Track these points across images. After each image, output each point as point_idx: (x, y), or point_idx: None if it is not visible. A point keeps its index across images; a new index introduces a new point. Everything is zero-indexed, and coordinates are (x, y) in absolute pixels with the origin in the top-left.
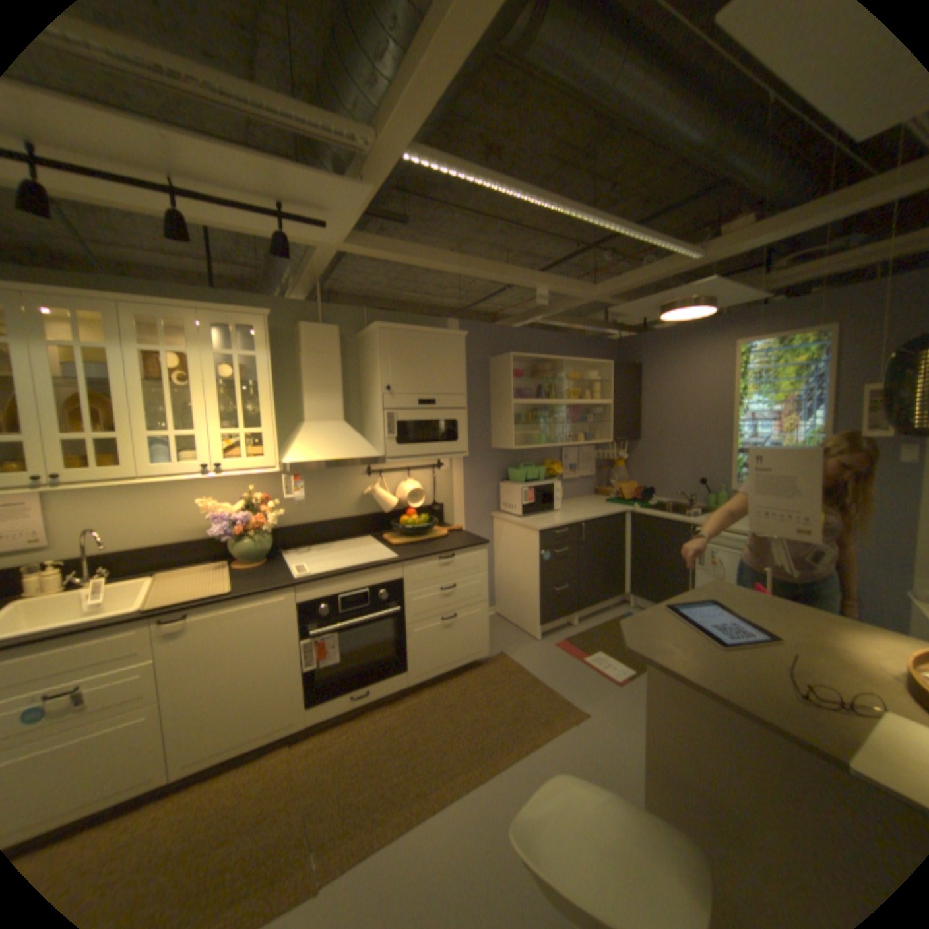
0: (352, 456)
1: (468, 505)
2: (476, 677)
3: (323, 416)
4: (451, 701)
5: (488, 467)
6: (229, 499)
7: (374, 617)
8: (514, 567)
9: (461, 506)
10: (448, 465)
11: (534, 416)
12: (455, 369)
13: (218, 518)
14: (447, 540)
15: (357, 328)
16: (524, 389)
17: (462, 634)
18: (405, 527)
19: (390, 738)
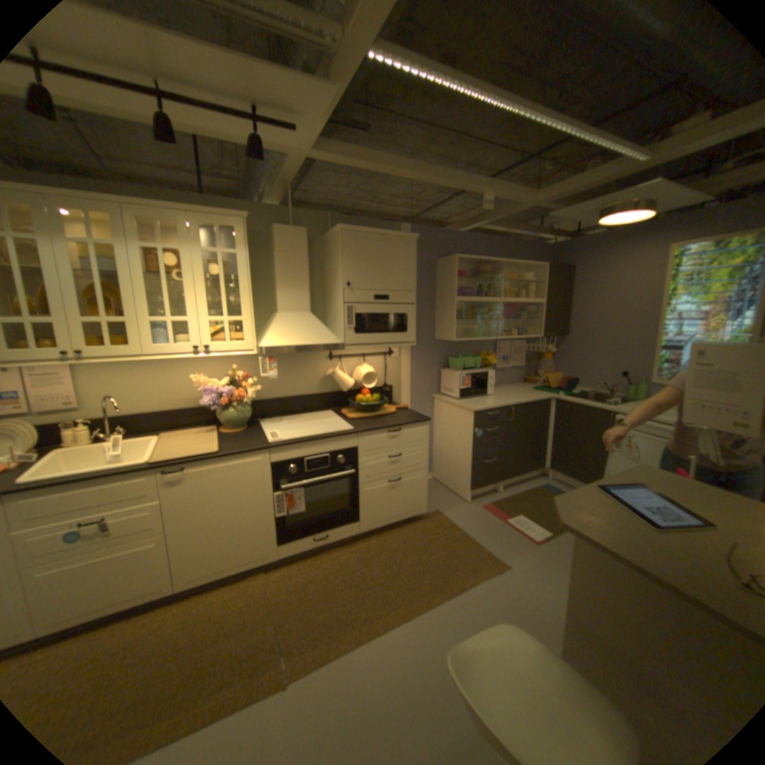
0: (317, 342)
1: (413, 388)
2: (416, 529)
3: (293, 308)
4: (395, 547)
5: (432, 356)
6: (217, 376)
7: (333, 477)
8: (451, 441)
9: (407, 388)
10: (398, 353)
11: (475, 312)
12: (407, 268)
13: (208, 391)
14: (395, 417)
15: (322, 231)
16: (466, 288)
17: (405, 494)
18: (360, 405)
19: (345, 573)
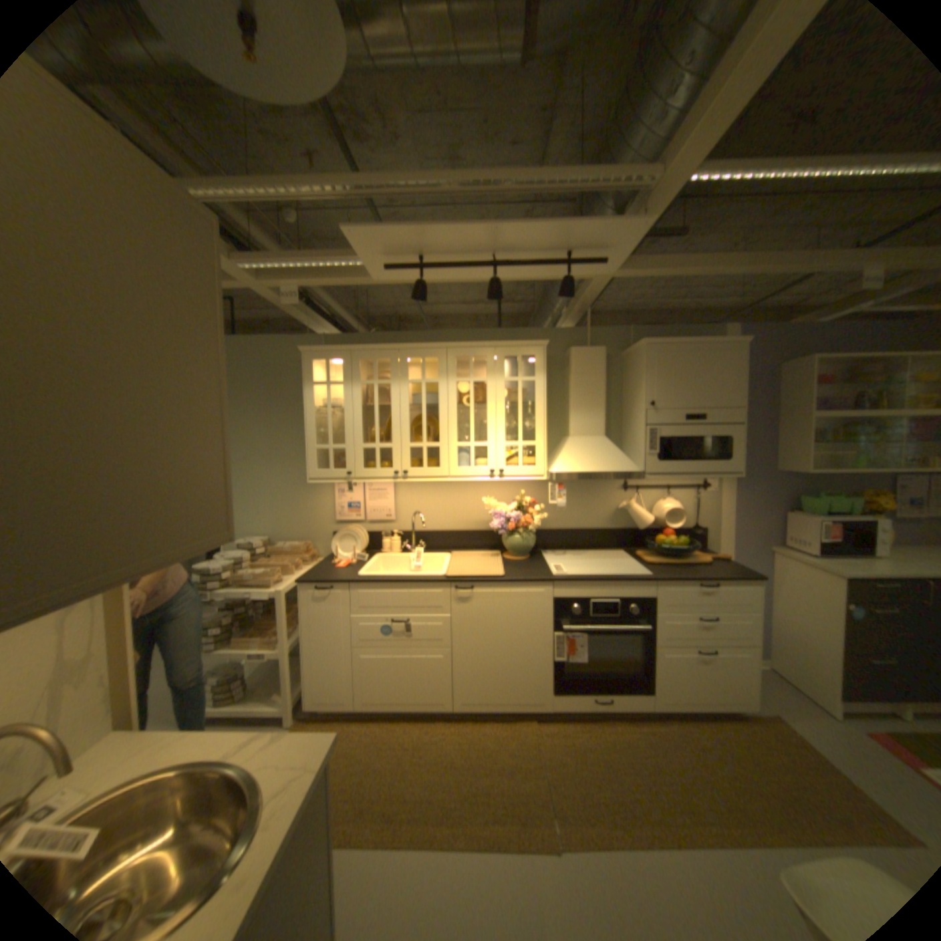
0: (611, 469)
1: (740, 534)
2: (739, 731)
3: (585, 431)
4: (706, 746)
5: (771, 492)
6: (504, 500)
7: (623, 629)
8: (804, 618)
9: (730, 534)
10: (717, 486)
11: (850, 432)
12: (733, 379)
13: (496, 514)
14: (710, 568)
15: (622, 346)
16: (833, 398)
17: (724, 676)
18: (661, 547)
19: (633, 755)
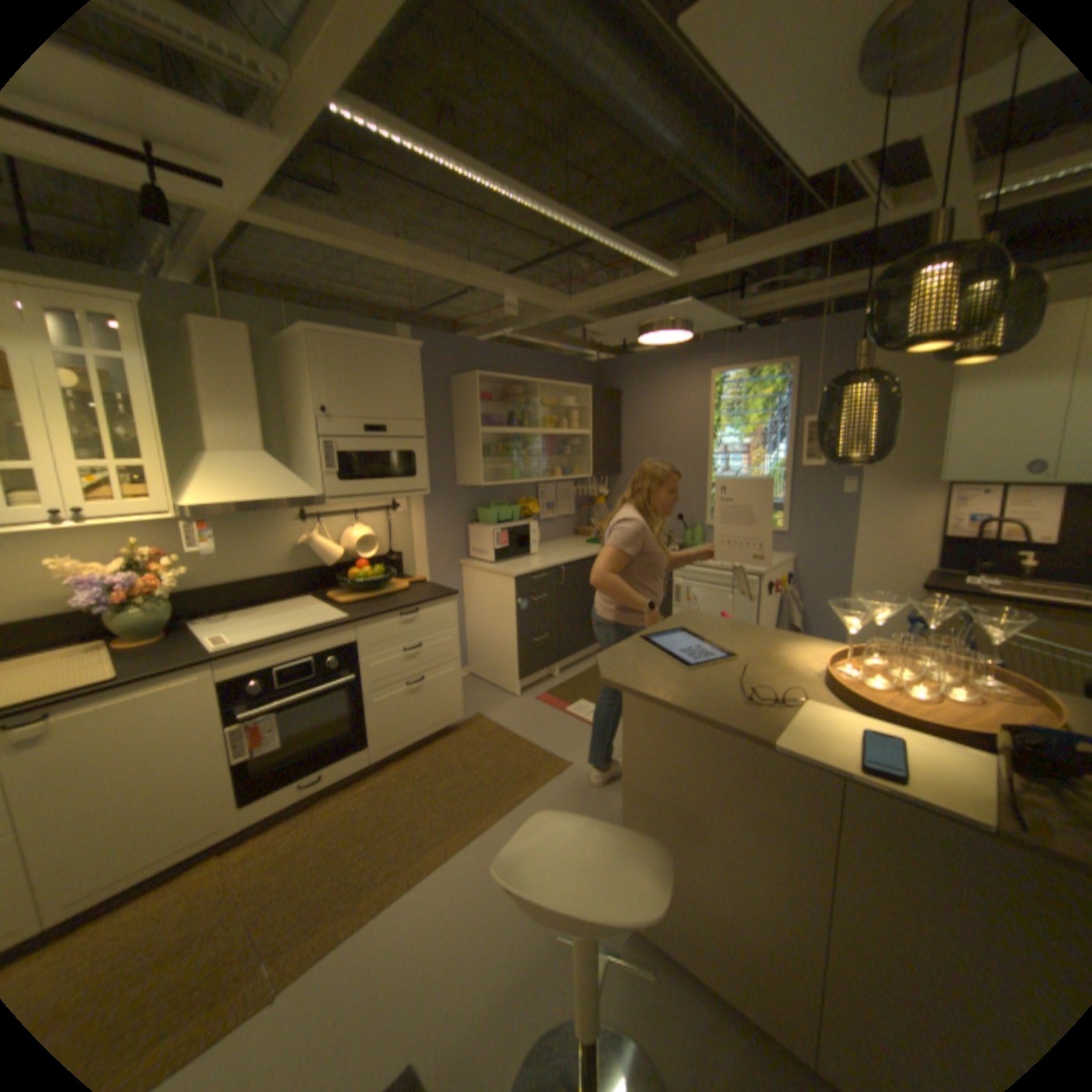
0: (278, 495)
1: (431, 553)
2: (449, 743)
3: (233, 444)
4: (422, 772)
5: (454, 508)
6: (97, 557)
7: (321, 690)
8: (488, 620)
9: (423, 555)
10: (405, 506)
11: (506, 448)
12: (409, 388)
13: (82, 584)
14: (408, 594)
15: (273, 328)
16: (492, 416)
17: (431, 698)
18: (355, 582)
19: (351, 823)
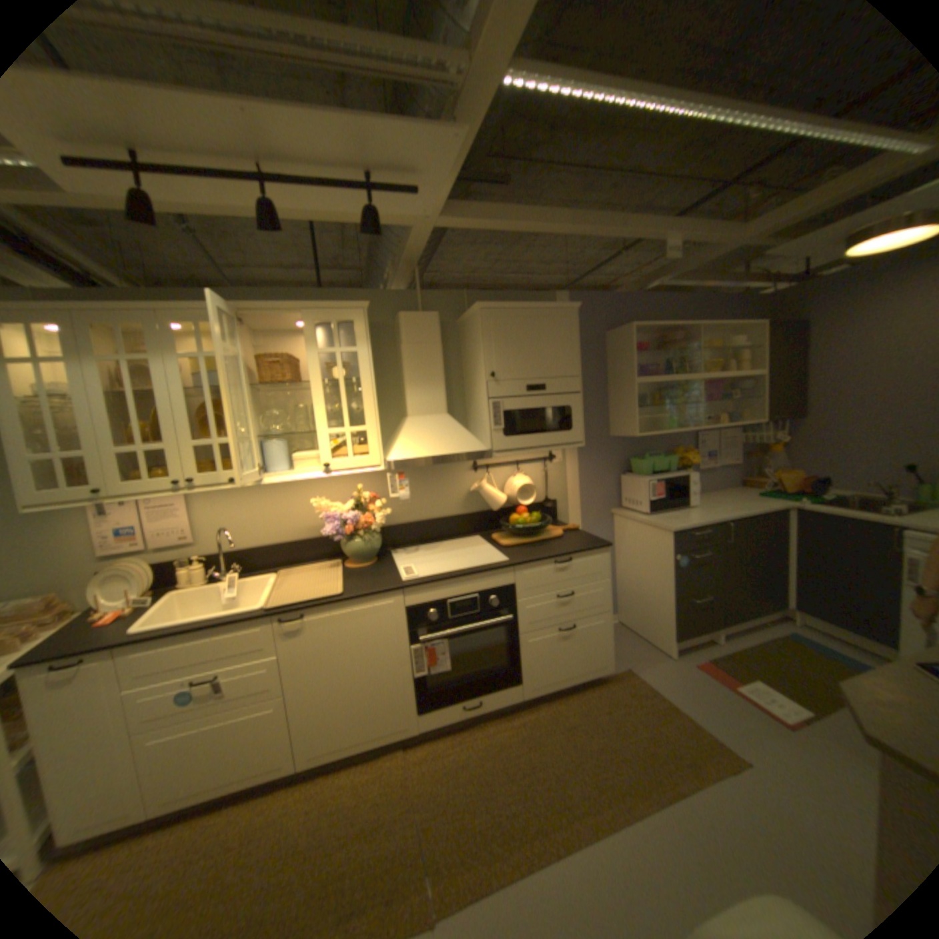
0: (457, 451)
1: (584, 501)
2: (600, 696)
3: (426, 410)
4: (573, 722)
5: (607, 458)
6: (341, 498)
7: (485, 625)
8: (641, 572)
9: (576, 502)
10: (561, 457)
11: (663, 396)
12: (567, 347)
13: (330, 518)
14: (562, 542)
15: (457, 313)
16: (650, 365)
17: (583, 647)
18: (515, 527)
19: (506, 757)
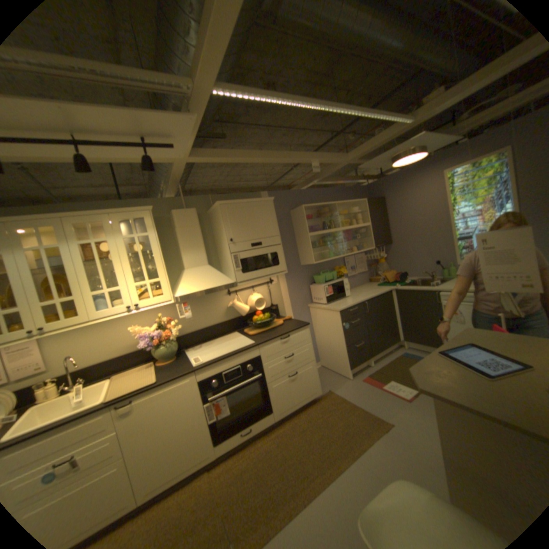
0: (216, 285)
1: (292, 302)
2: (316, 409)
3: (195, 264)
4: (303, 427)
5: (300, 277)
6: (147, 324)
7: (246, 383)
8: (327, 336)
9: (288, 304)
10: (276, 280)
11: (323, 241)
12: (269, 221)
13: (142, 337)
14: (283, 327)
15: (206, 207)
16: (314, 226)
17: (302, 384)
18: (256, 323)
19: (269, 458)
